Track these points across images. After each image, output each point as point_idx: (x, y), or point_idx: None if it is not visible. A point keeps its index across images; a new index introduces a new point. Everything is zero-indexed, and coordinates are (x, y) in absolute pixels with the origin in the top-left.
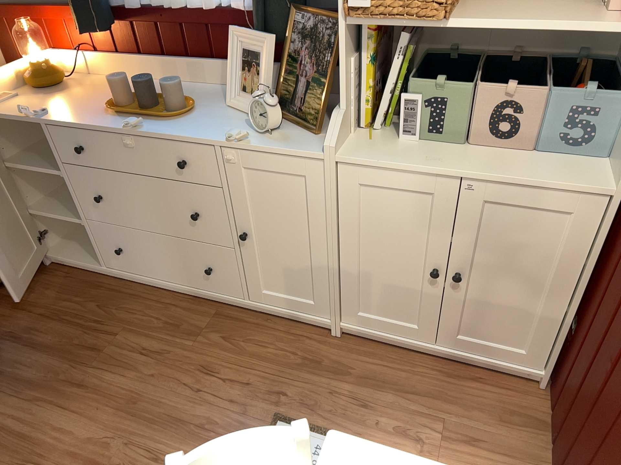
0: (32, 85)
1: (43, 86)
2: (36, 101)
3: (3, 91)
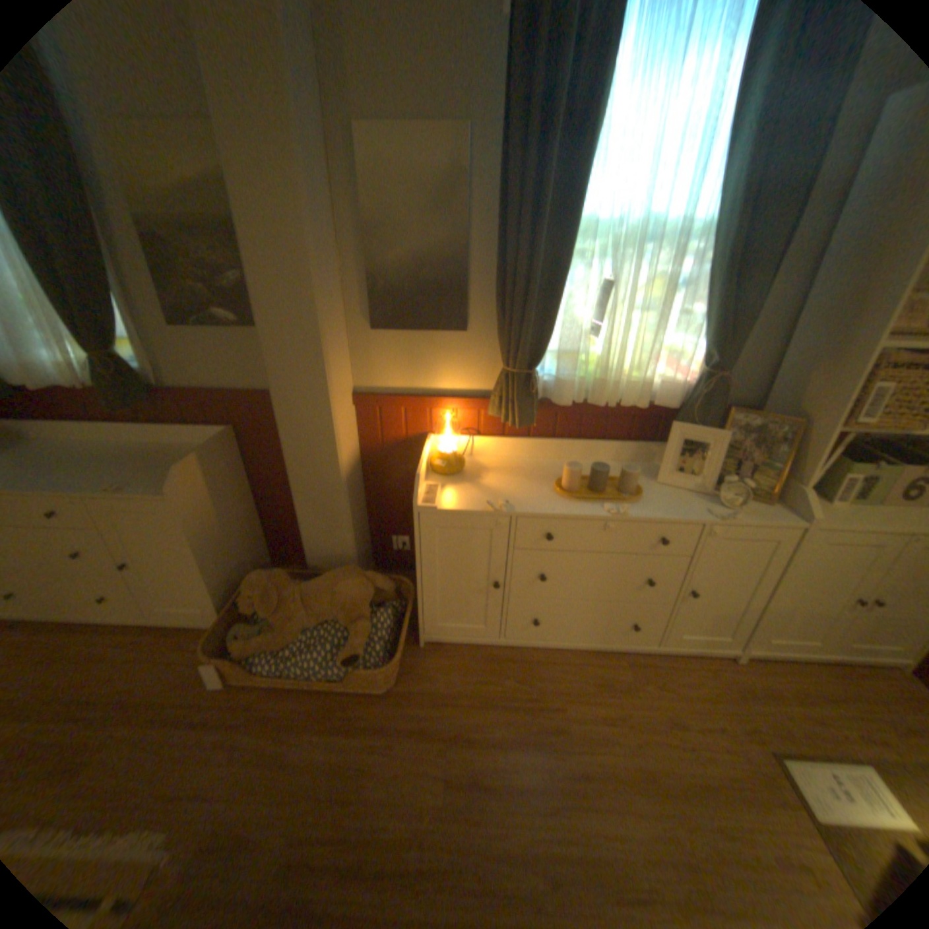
0: (439, 470)
1: (453, 471)
2: (458, 487)
3: (420, 479)
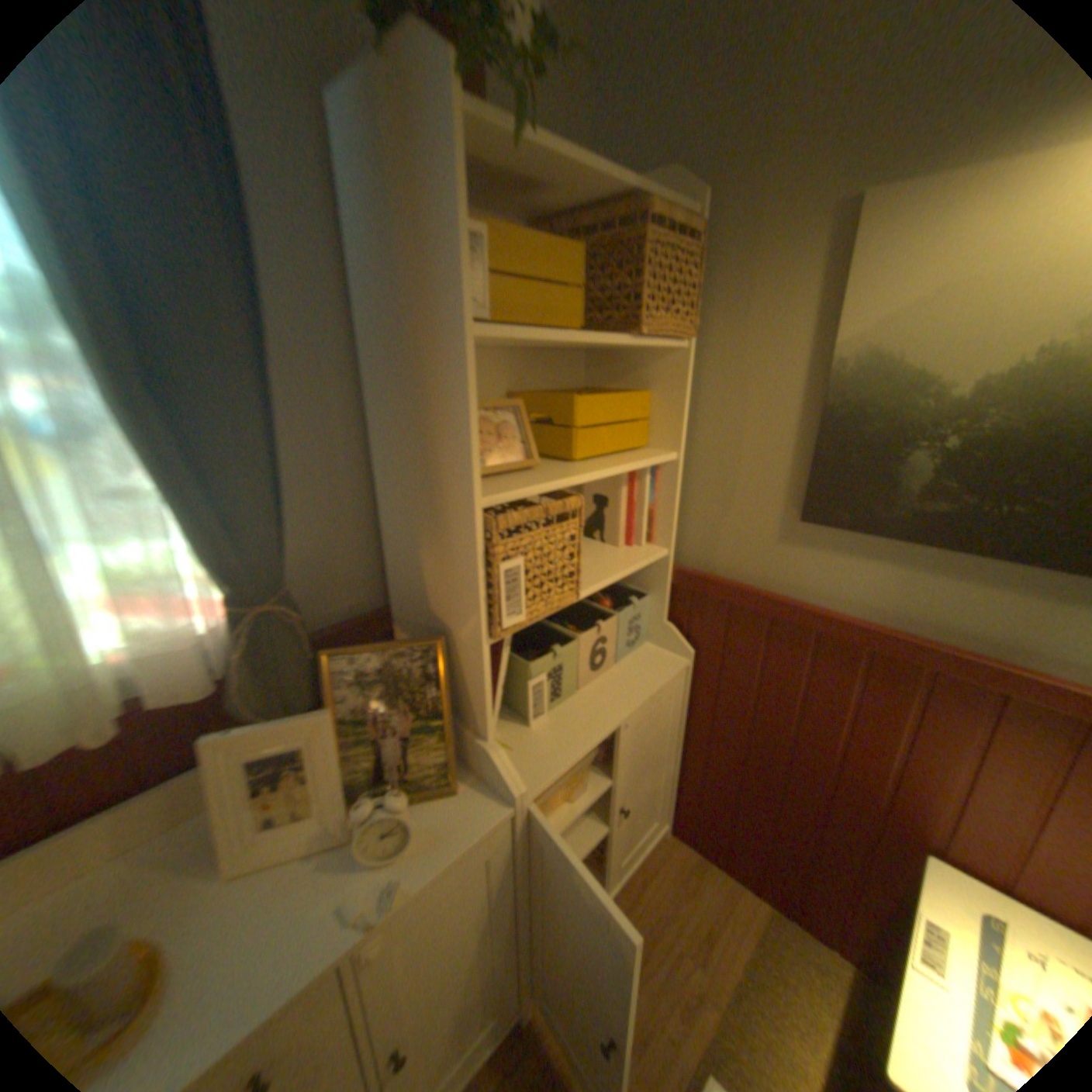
0: None
1: None
2: None
3: None
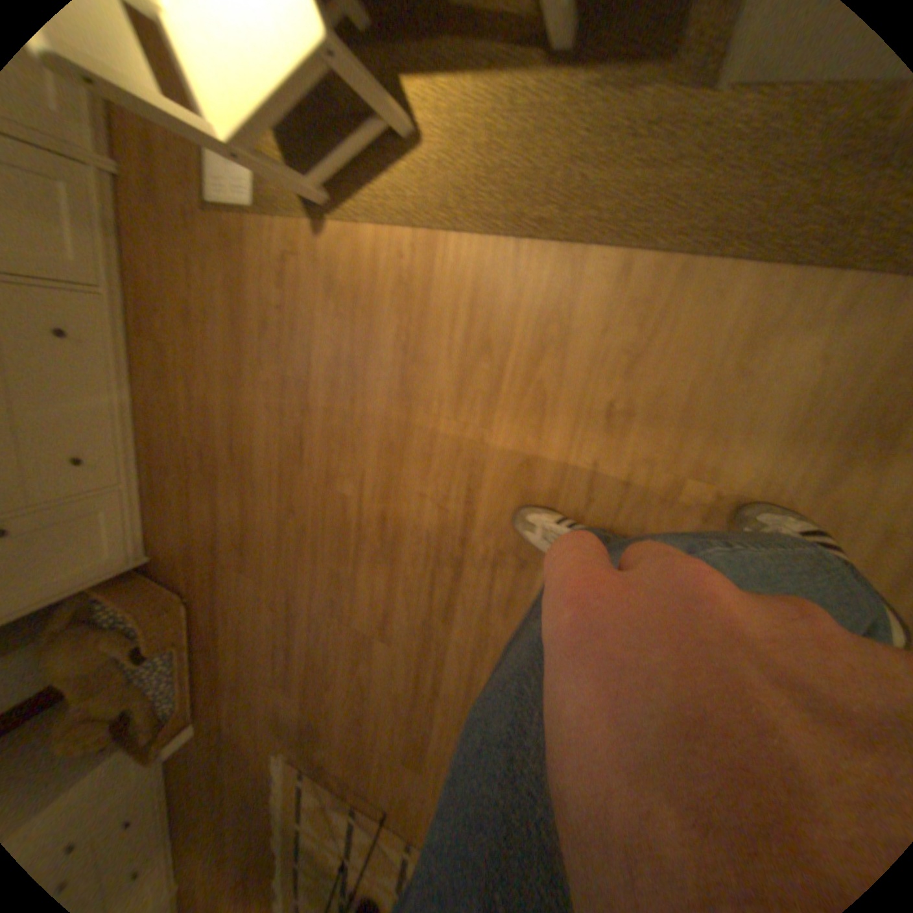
0: None
1: None
2: None
3: None
